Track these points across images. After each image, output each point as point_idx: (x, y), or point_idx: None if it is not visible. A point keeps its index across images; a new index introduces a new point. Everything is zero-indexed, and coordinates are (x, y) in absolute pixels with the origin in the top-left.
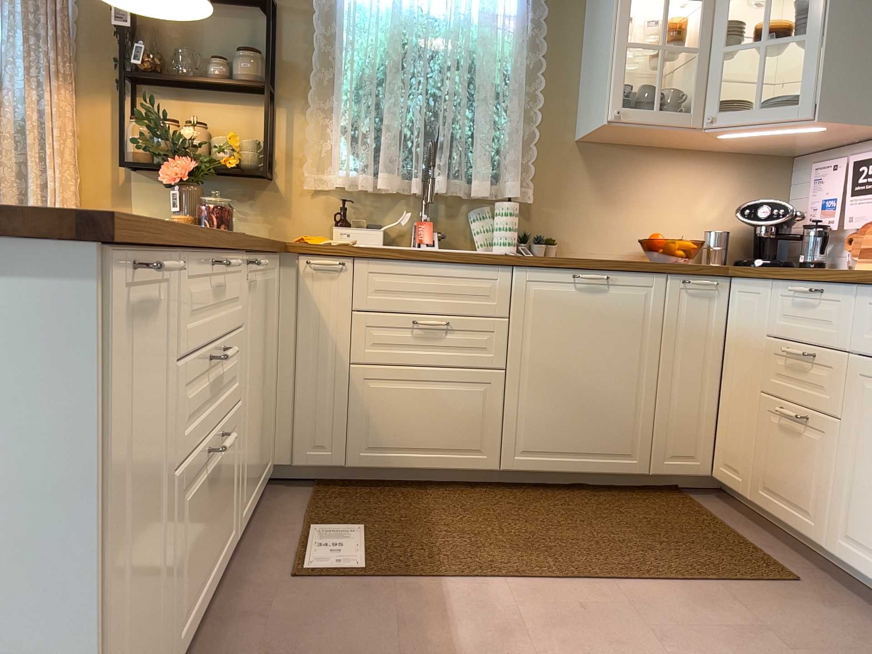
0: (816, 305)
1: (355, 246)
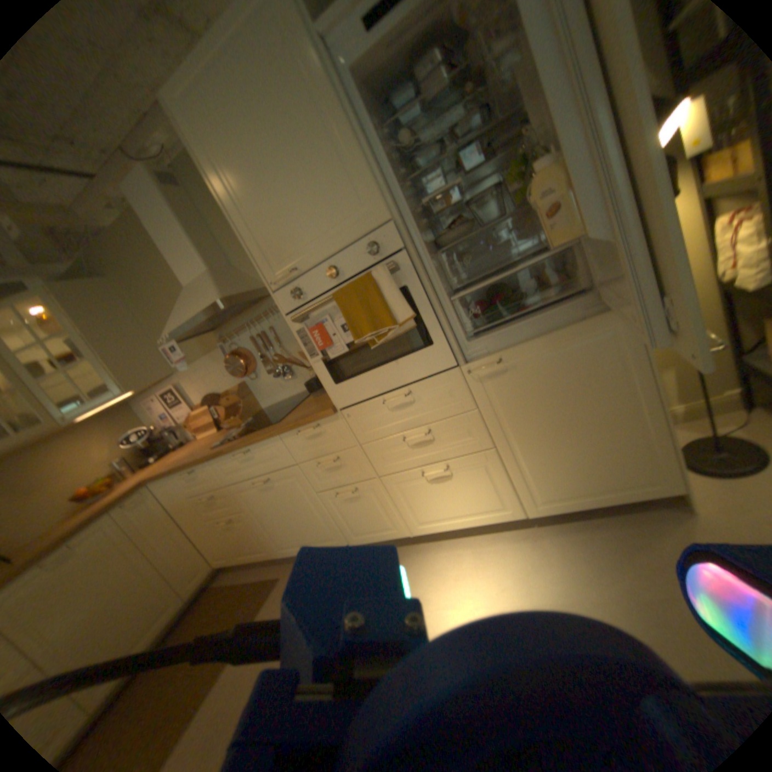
0: (192, 476)
1: None
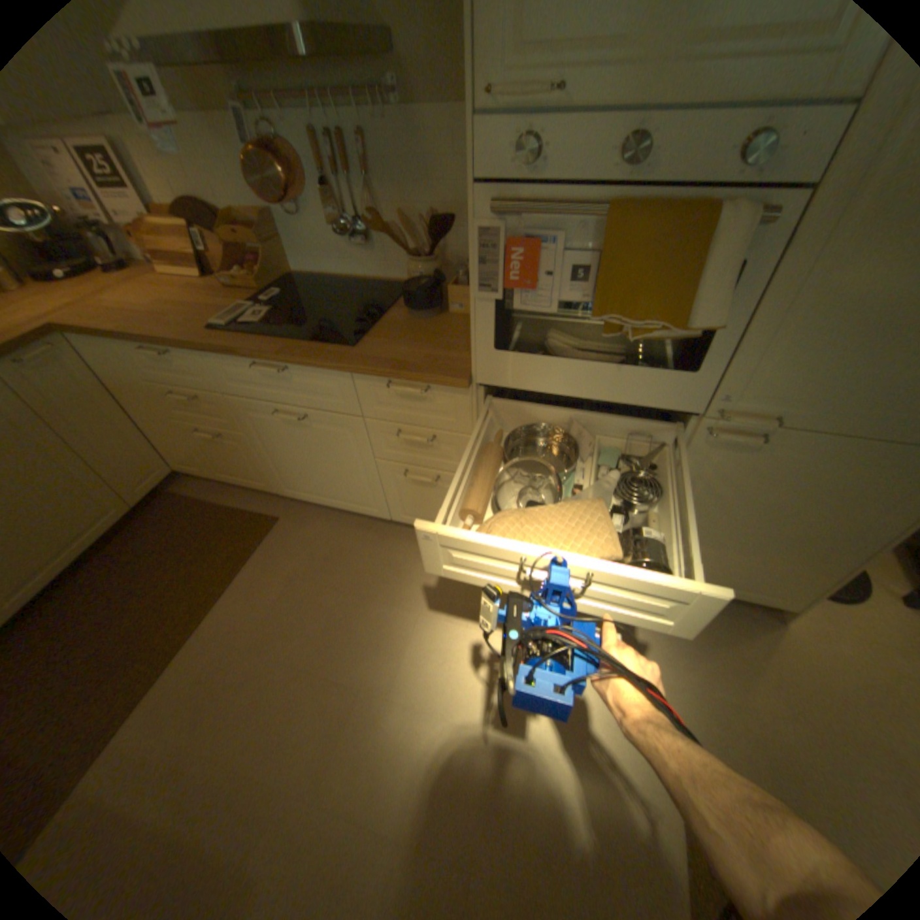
0: (167, 361)
1: None
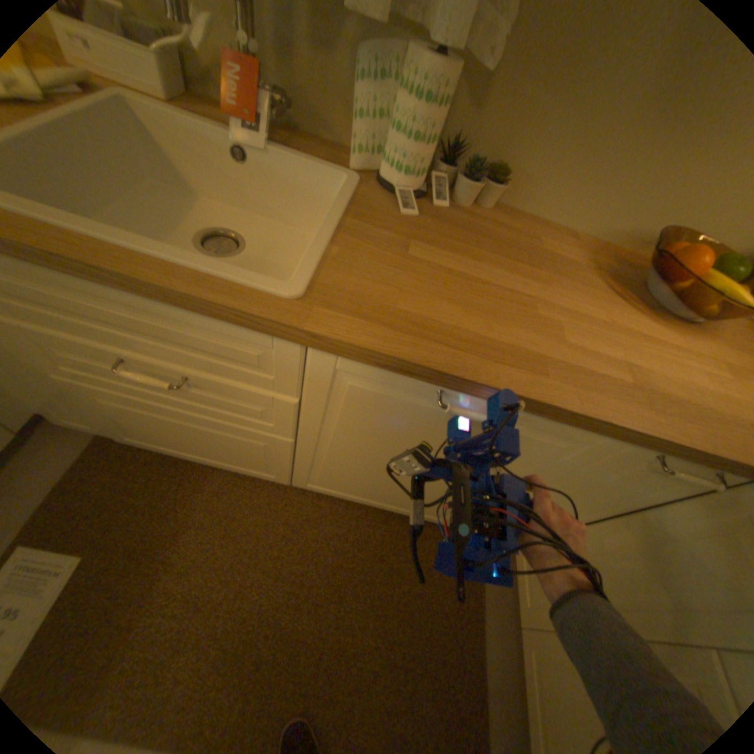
0: None
1: None
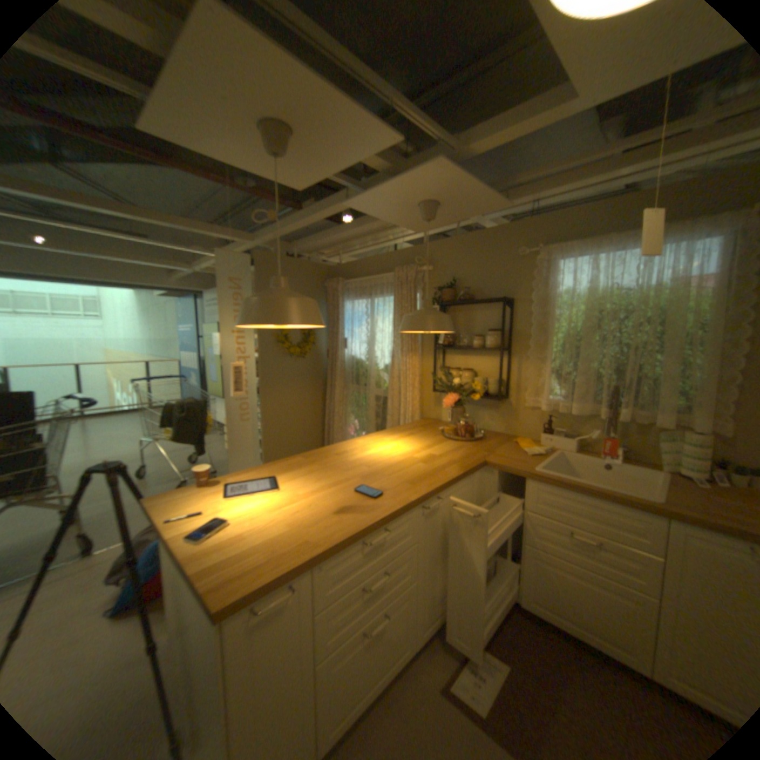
0: None
1: (532, 470)
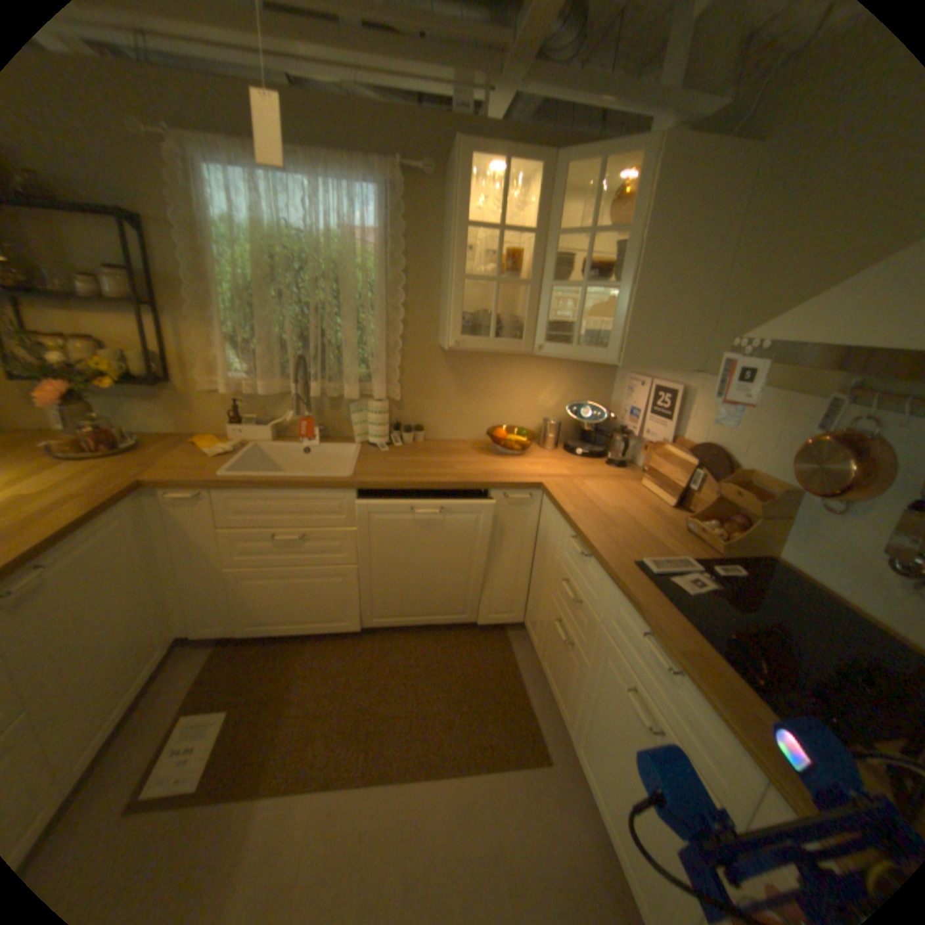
0: (586, 562)
1: (213, 476)
